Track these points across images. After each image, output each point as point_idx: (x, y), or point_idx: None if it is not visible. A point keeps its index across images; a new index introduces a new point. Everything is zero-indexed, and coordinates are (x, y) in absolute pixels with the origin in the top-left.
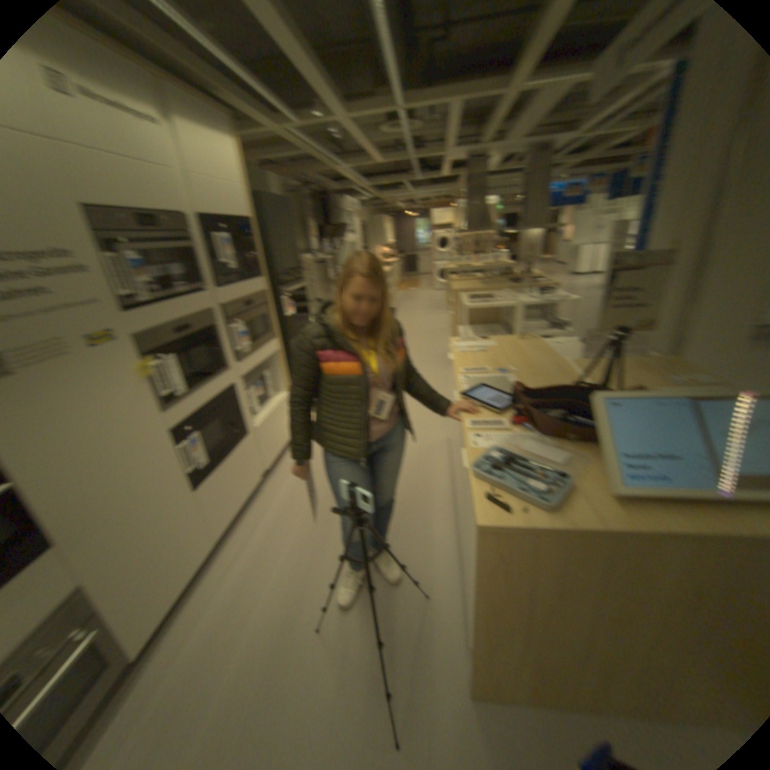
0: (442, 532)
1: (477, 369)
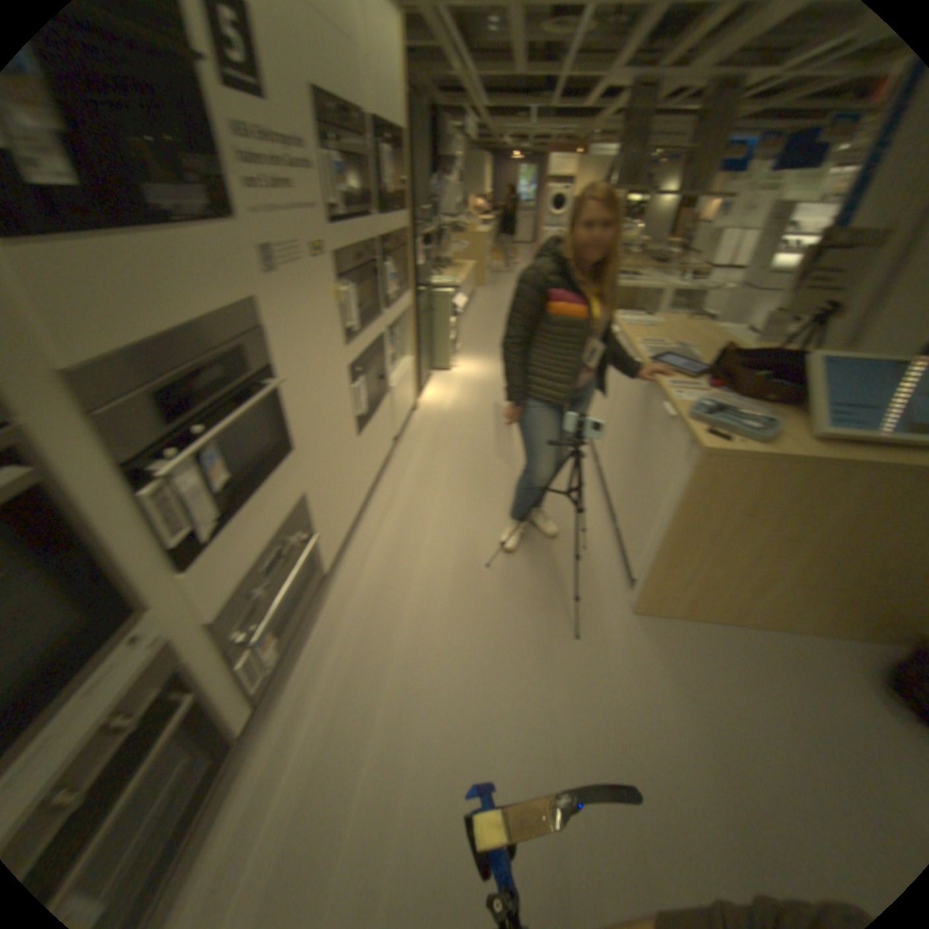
0: (592, 504)
1: (657, 344)
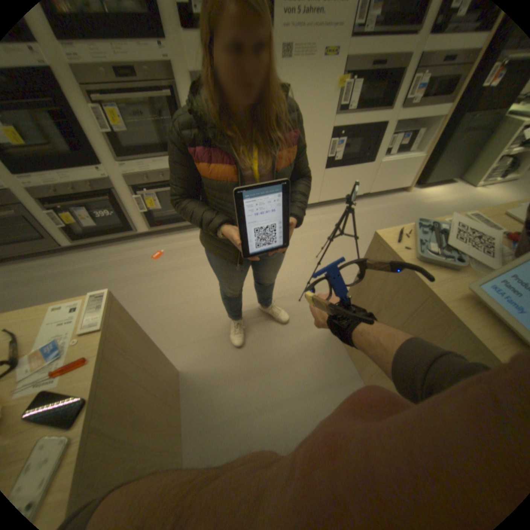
0: None
1: None
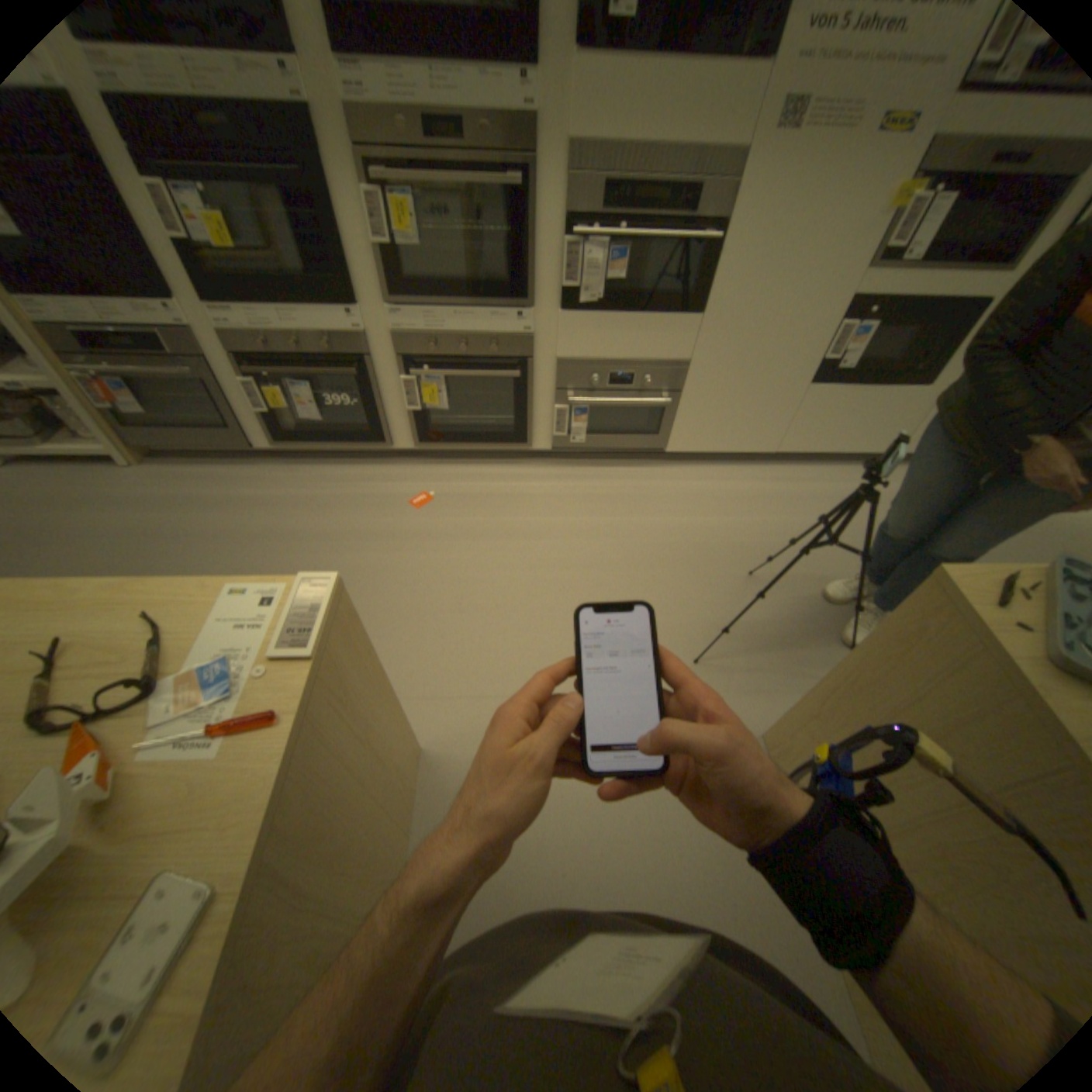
0: None
1: None
